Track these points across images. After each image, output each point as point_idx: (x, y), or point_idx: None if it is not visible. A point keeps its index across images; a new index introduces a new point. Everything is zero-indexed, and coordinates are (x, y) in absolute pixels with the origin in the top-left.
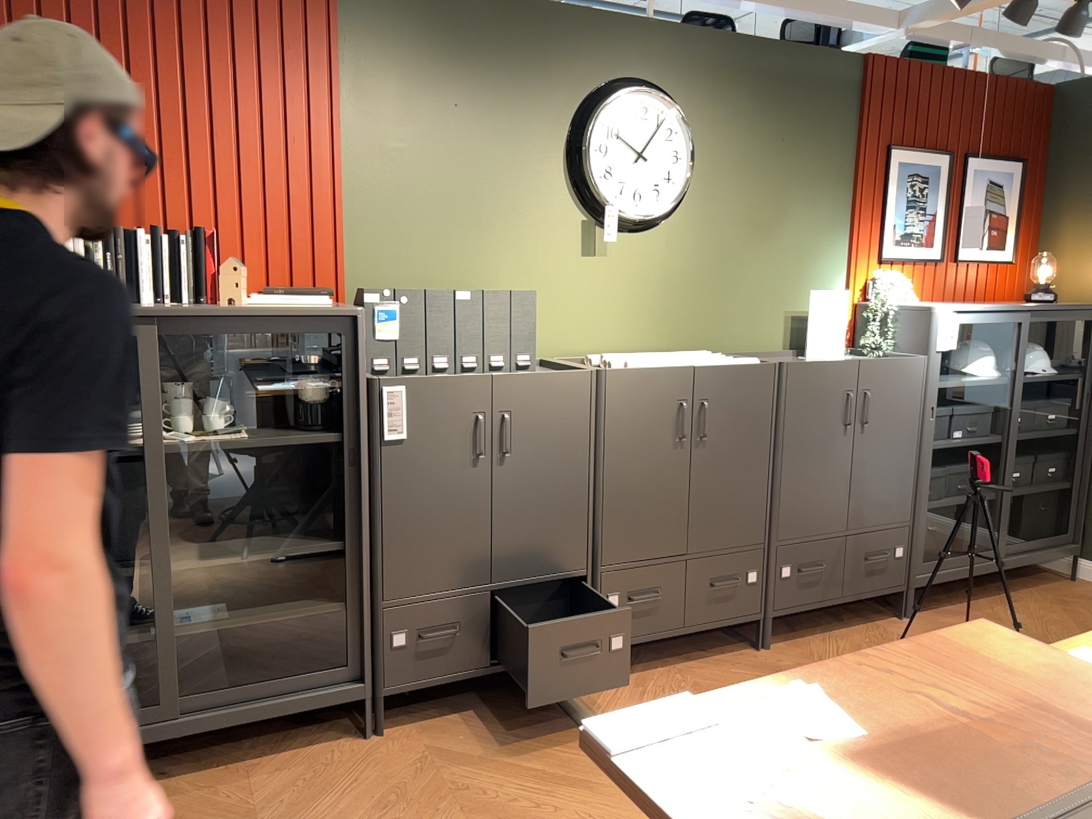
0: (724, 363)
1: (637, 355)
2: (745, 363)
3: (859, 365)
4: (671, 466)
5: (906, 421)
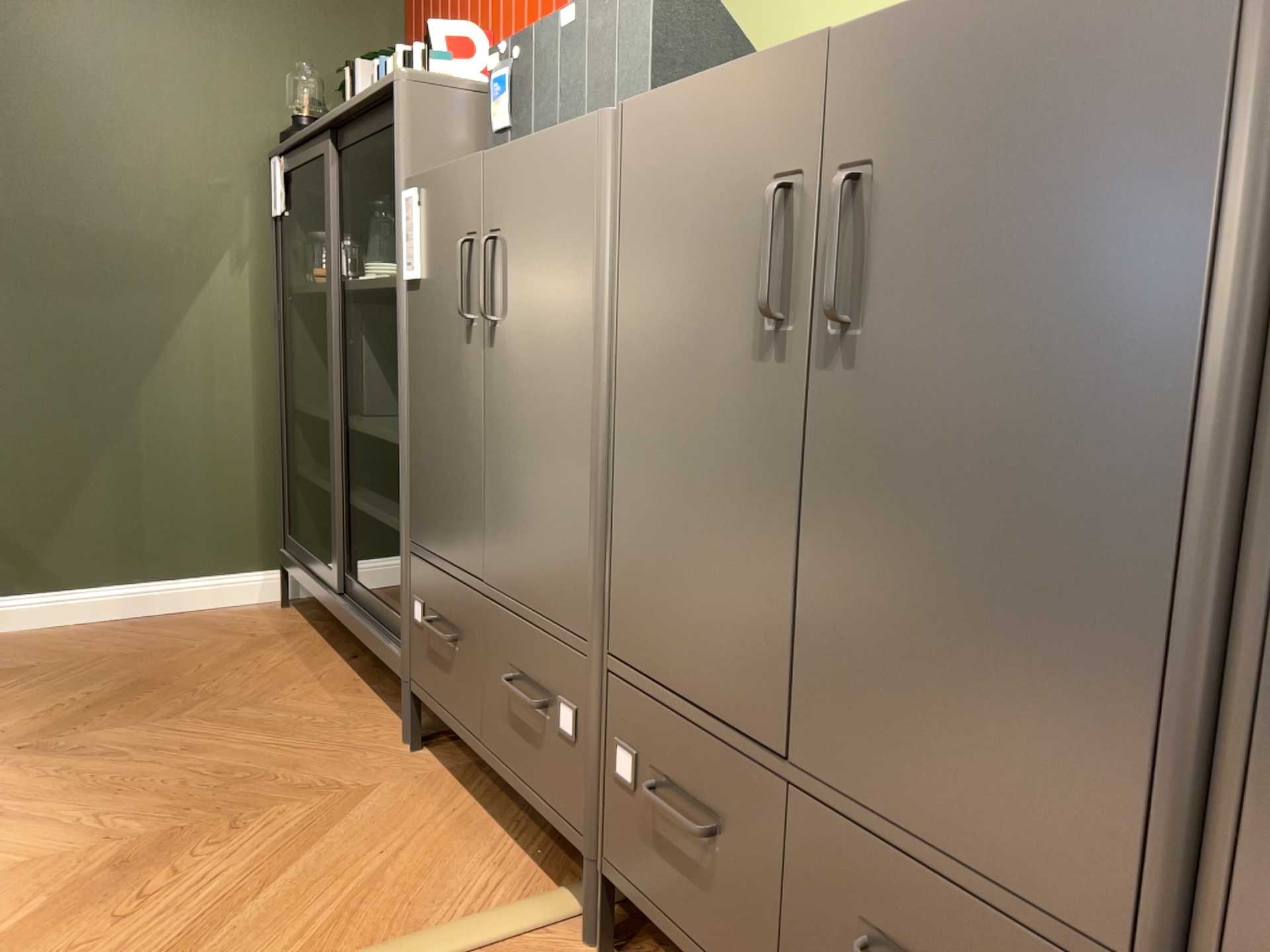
0: None
1: None
2: None
3: None
4: (746, 414)
5: None
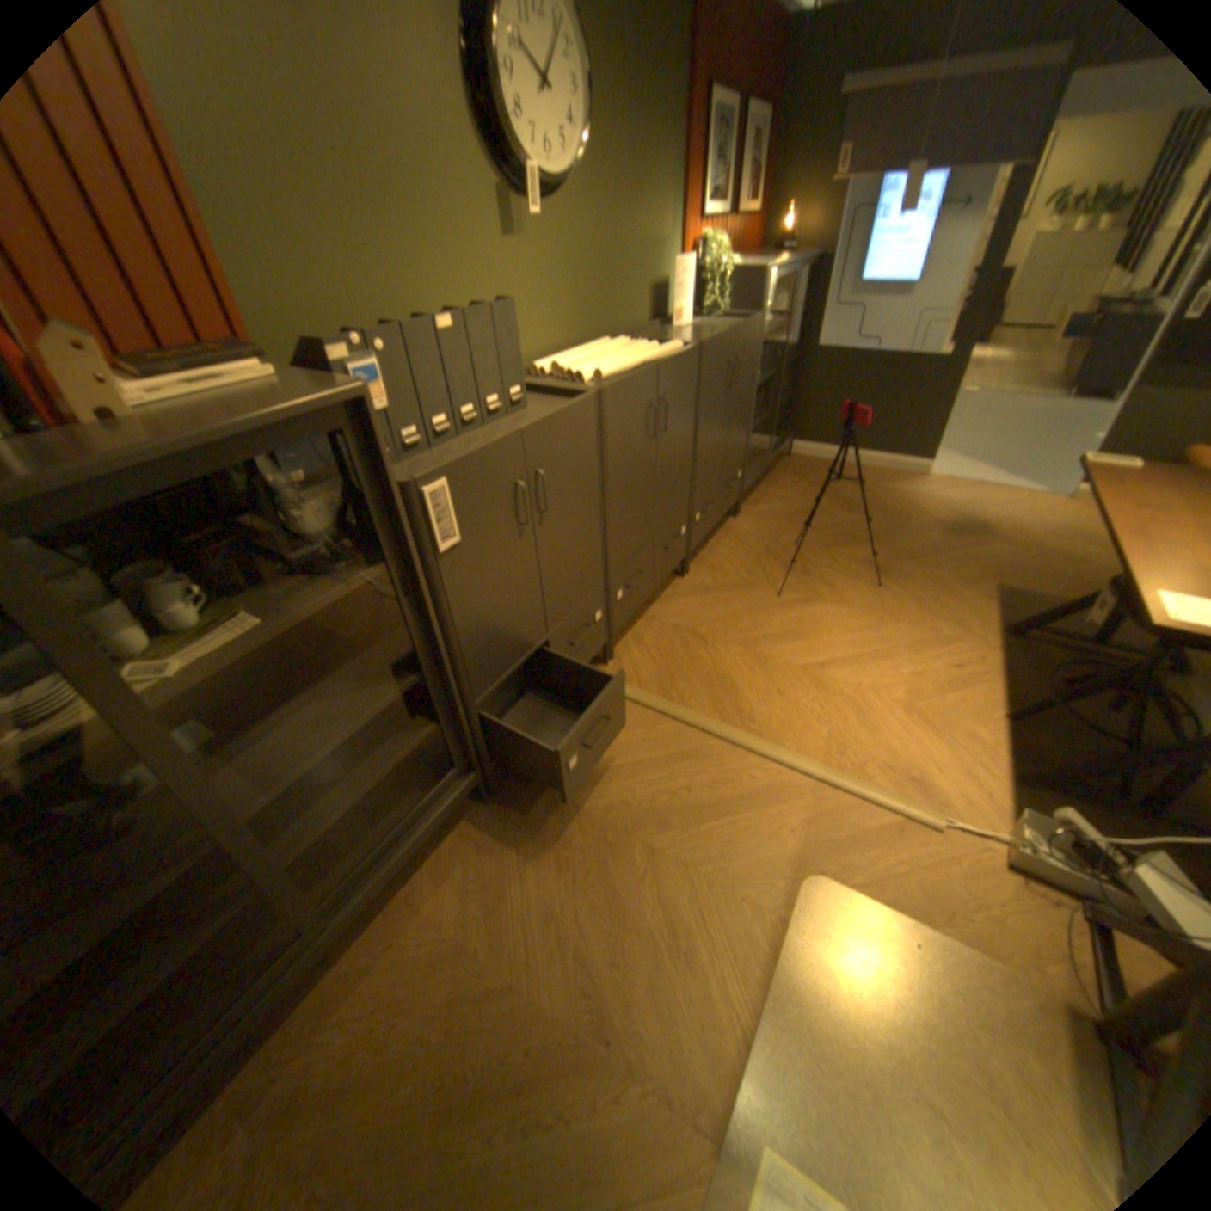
0: (662, 353)
1: (581, 357)
2: (674, 349)
3: (735, 332)
4: (645, 468)
5: (750, 374)
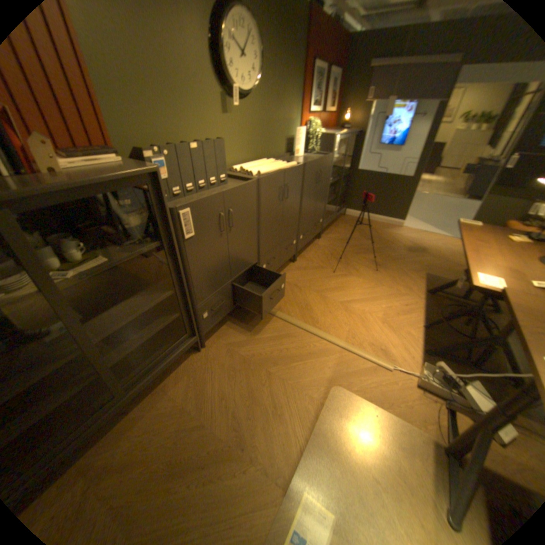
0: (288, 165)
1: (253, 165)
2: (293, 164)
3: (320, 160)
4: (278, 213)
5: (327, 178)
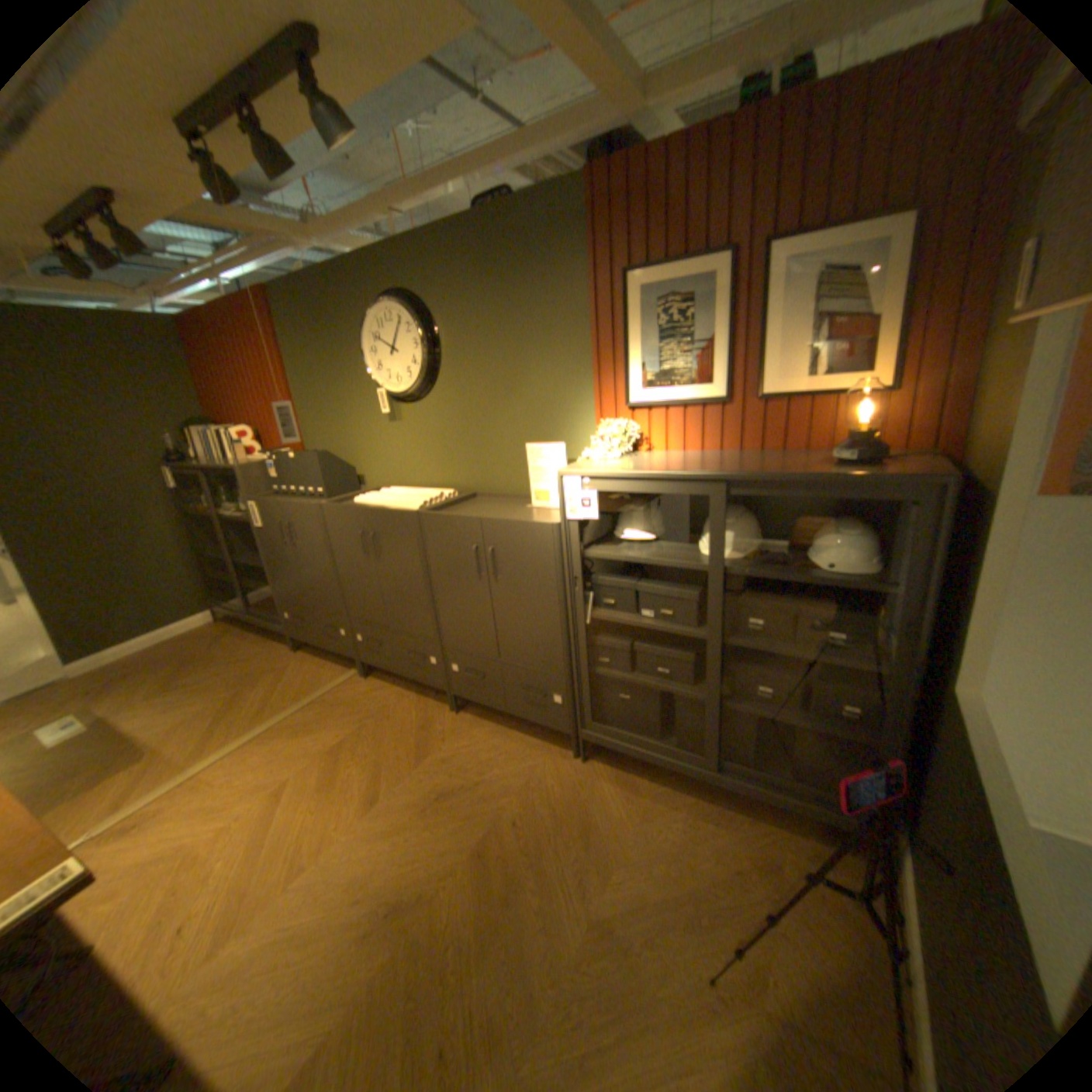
0: (398, 506)
1: (396, 492)
2: (409, 508)
3: (480, 522)
4: (366, 570)
5: (541, 582)
